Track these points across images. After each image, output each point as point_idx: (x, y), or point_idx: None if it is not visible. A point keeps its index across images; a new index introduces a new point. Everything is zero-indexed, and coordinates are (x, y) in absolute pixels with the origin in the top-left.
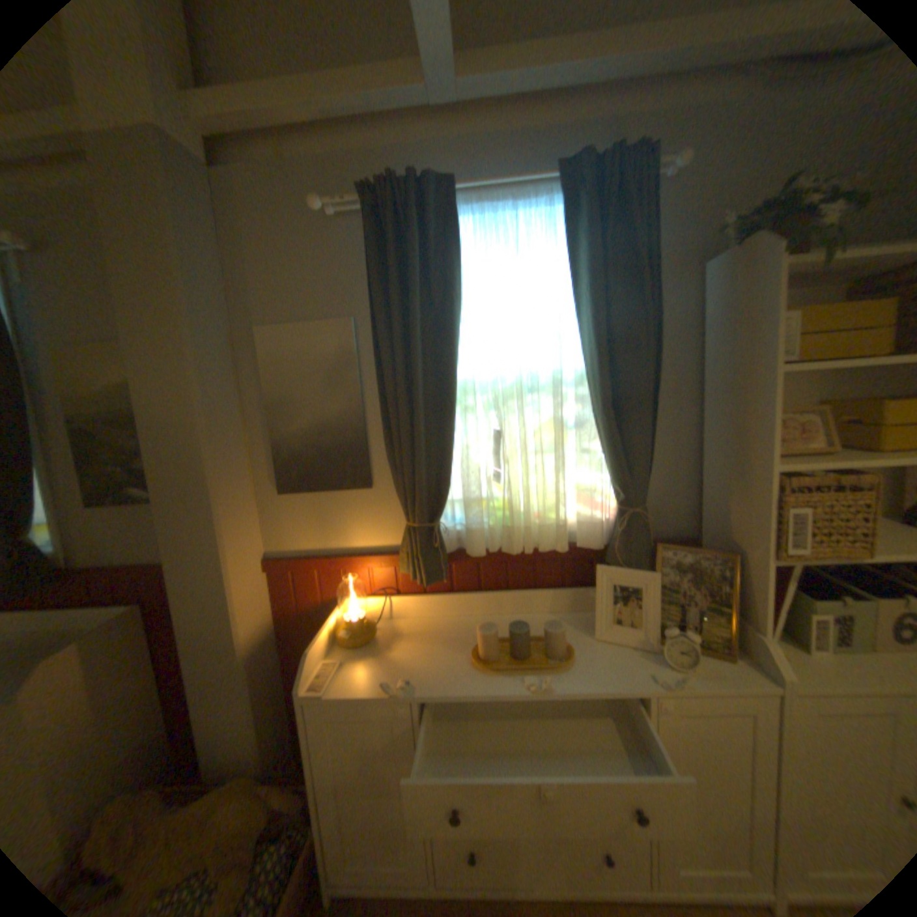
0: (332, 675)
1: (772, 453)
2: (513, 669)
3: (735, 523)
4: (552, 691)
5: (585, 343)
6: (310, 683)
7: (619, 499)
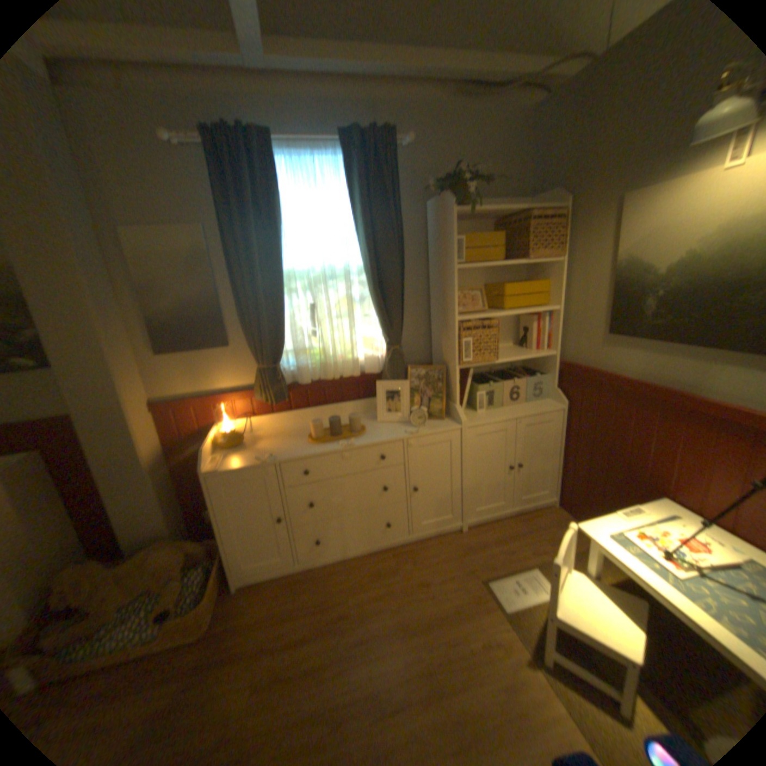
0: (219, 463)
1: (453, 312)
2: (331, 441)
3: (443, 352)
4: (353, 446)
5: (361, 250)
6: (204, 470)
7: (386, 345)
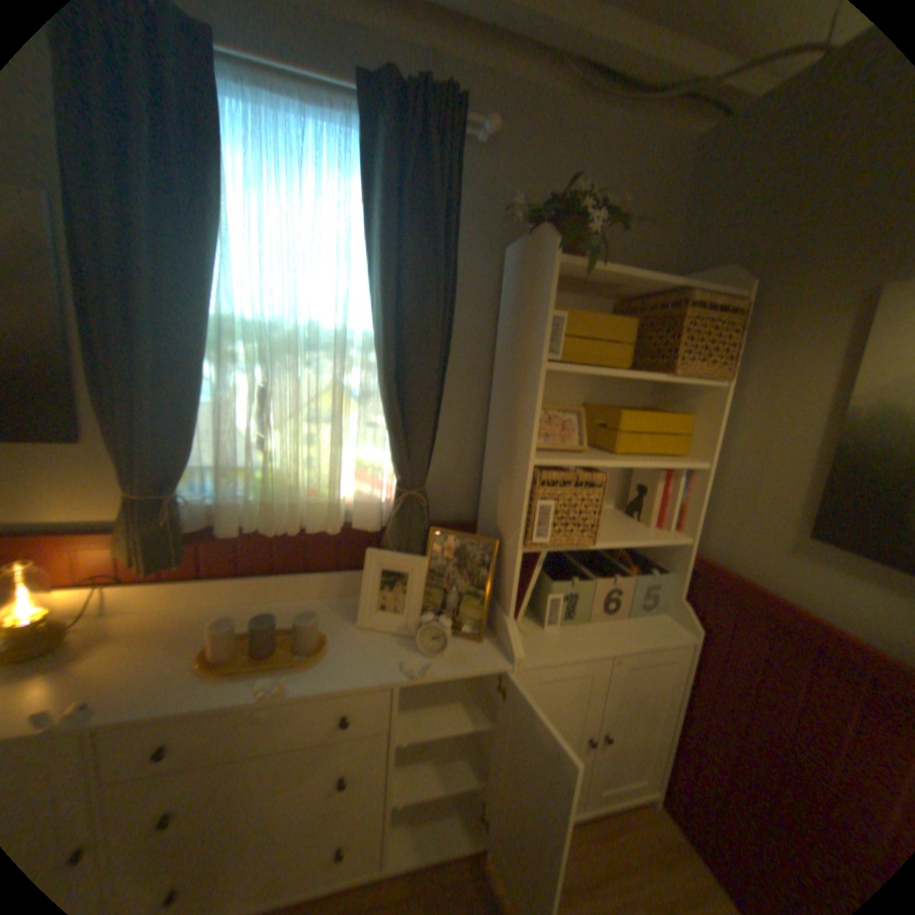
0: None
1: (530, 447)
2: (243, 674)
3: (500, 511)
4: (283, 696)
5: (377, 305)
6: None
7: (402, 481)
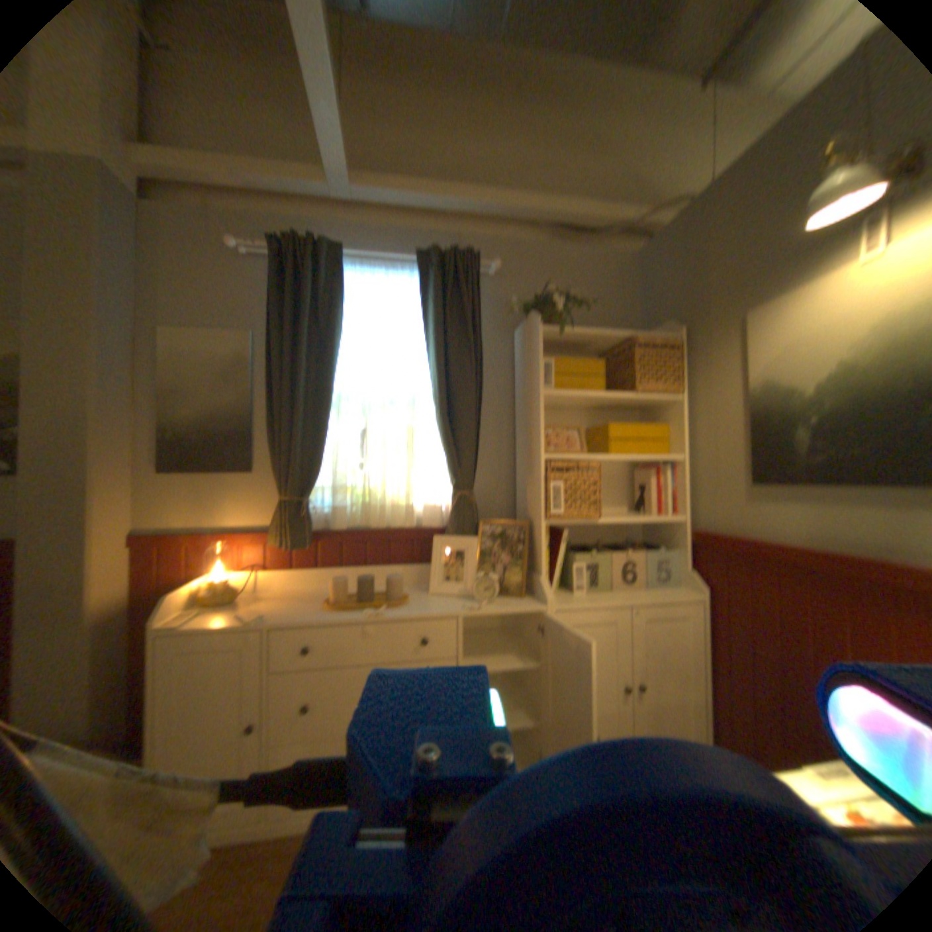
0: (188, 620)
1: (539, 447)
2: (355, 608)
3: (528, 504)
4: (383, 617)
5: (433, 375)
6: (164, 628)
7: (456, 493)
